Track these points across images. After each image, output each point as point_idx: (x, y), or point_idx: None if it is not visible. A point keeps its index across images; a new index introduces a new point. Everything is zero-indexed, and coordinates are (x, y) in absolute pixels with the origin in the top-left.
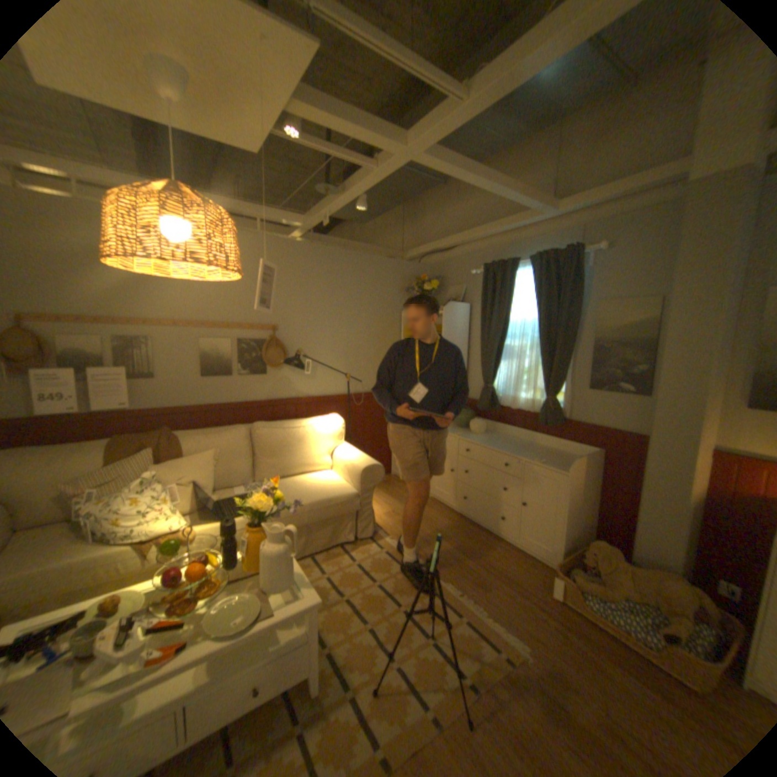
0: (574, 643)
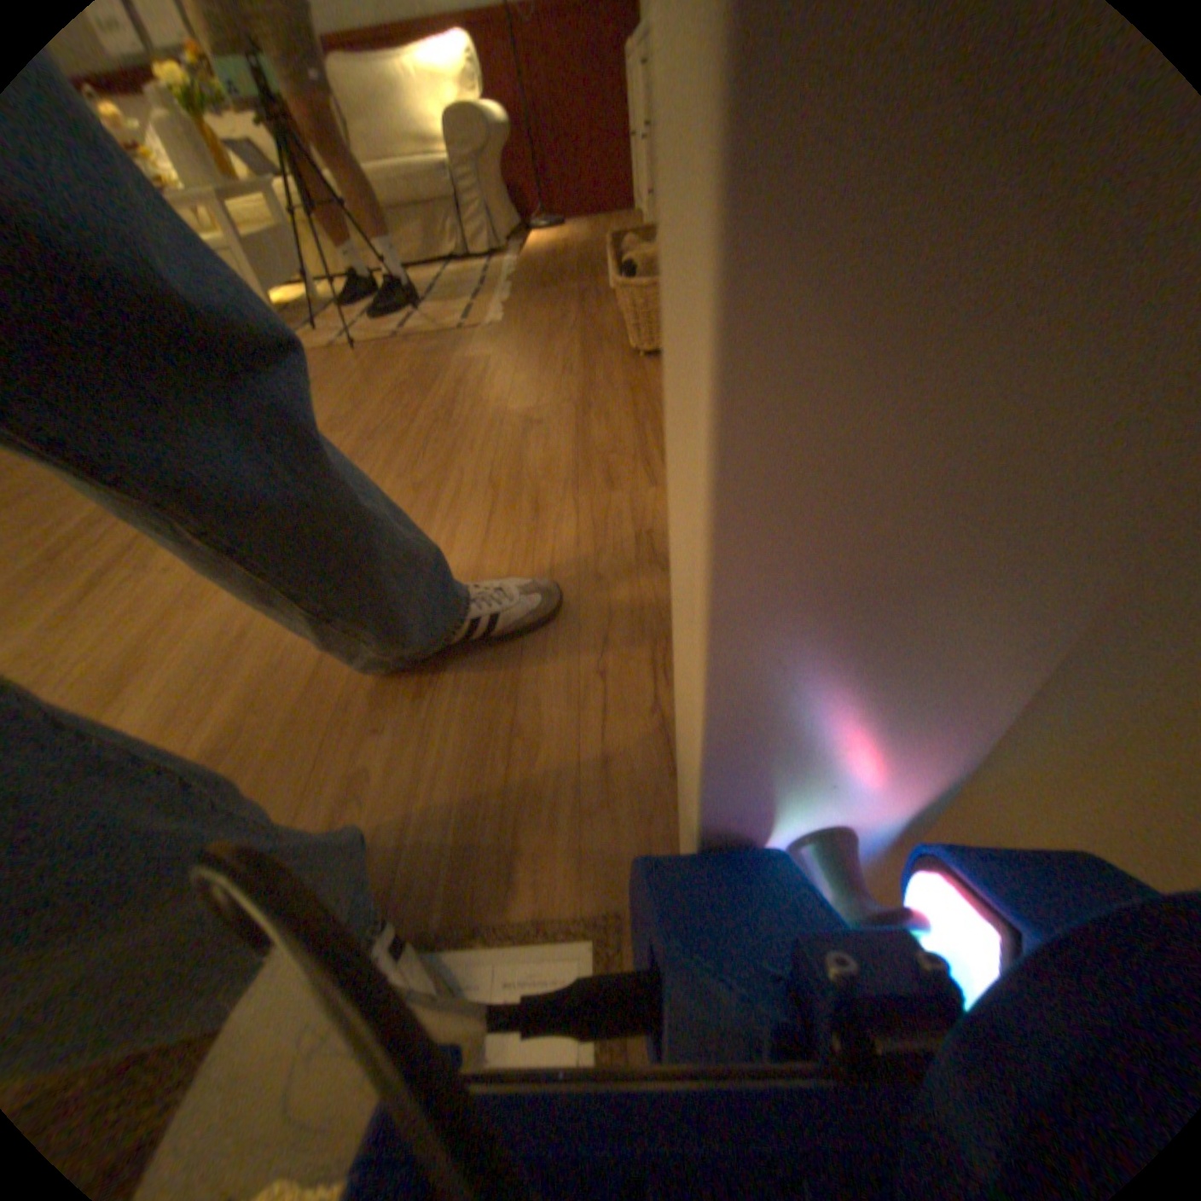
0: (565, 322)
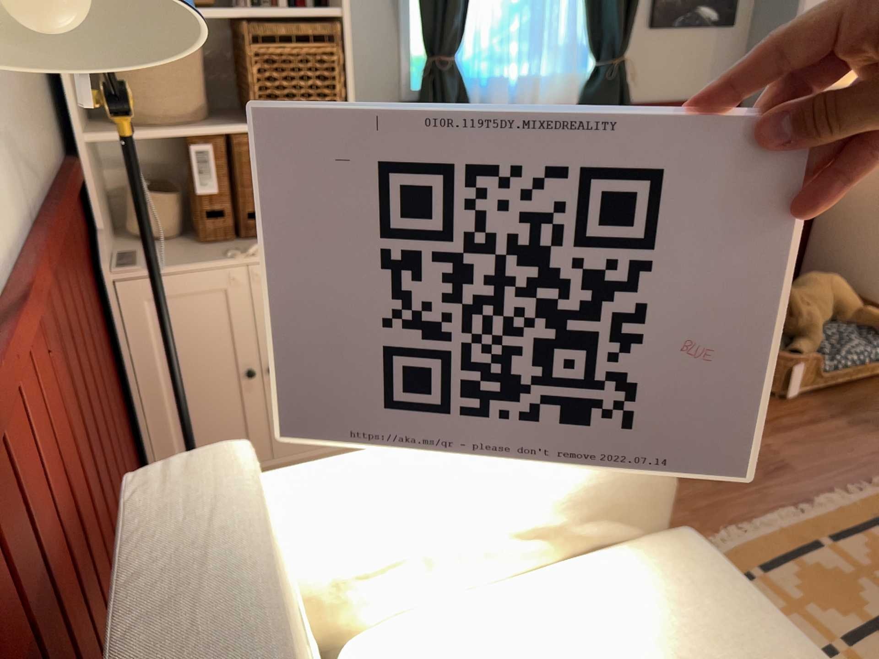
0: (872, 420)
